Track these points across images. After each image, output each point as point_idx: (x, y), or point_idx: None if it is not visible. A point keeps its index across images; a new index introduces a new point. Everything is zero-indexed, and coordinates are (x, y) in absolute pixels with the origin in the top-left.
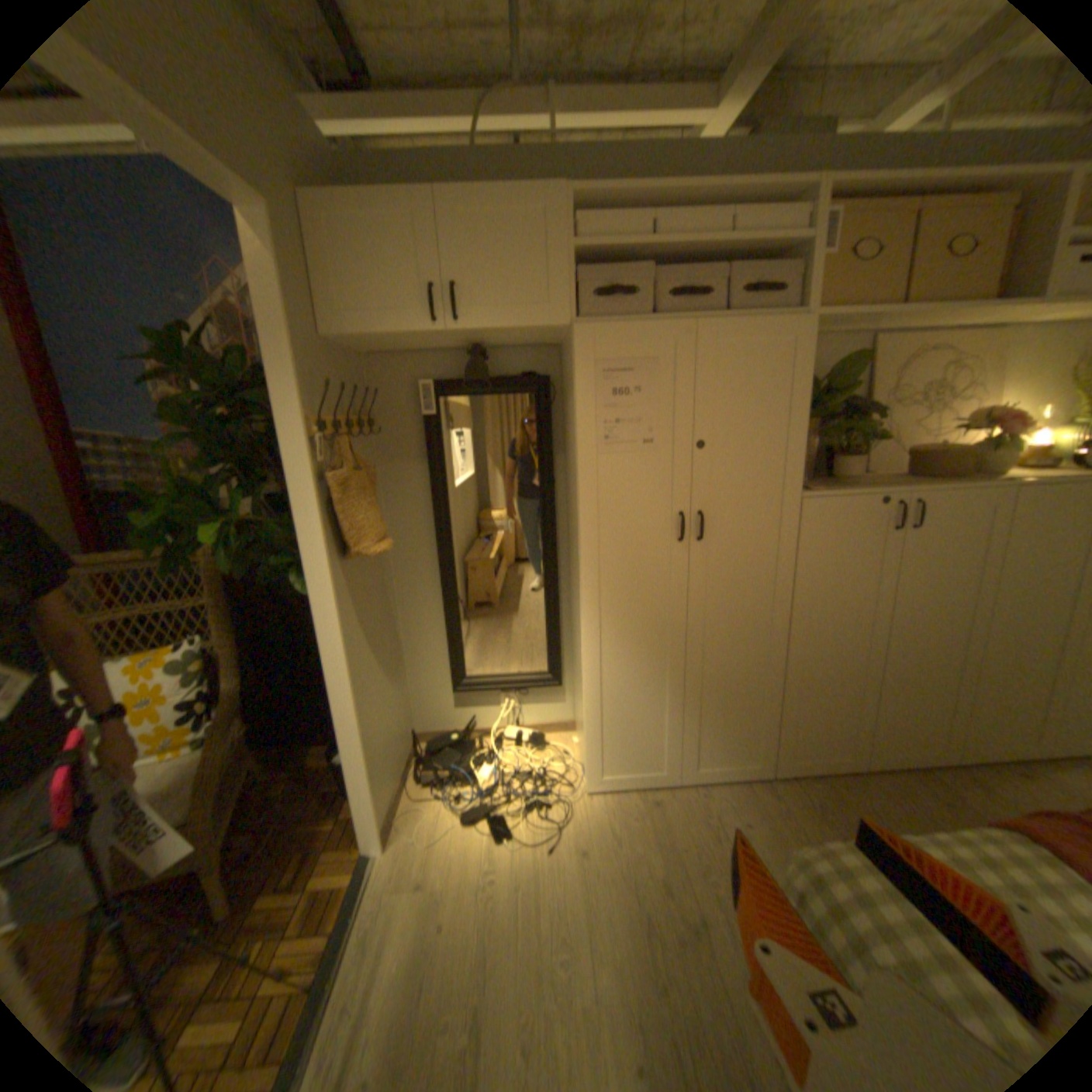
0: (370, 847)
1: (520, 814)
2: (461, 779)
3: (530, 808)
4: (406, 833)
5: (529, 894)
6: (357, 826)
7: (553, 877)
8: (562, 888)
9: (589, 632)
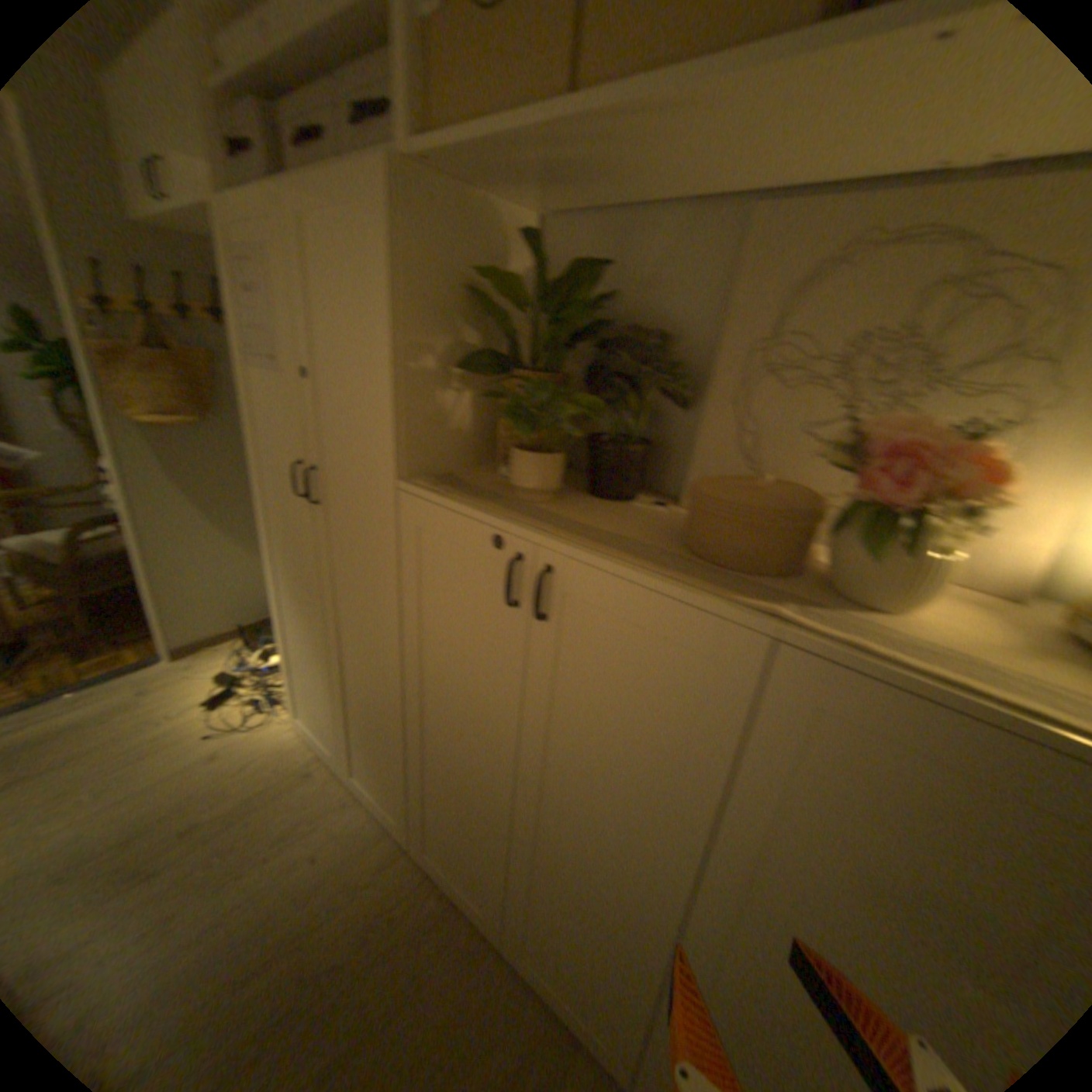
0: (159, 653)
1: (244, 702)
2: (253, 651)
3: (255, 704)
4: (195, 662)
5: (151, 750)
6: (151, 632)
7: (176, 754)
8: (165, 764)
9: (265, 564)
